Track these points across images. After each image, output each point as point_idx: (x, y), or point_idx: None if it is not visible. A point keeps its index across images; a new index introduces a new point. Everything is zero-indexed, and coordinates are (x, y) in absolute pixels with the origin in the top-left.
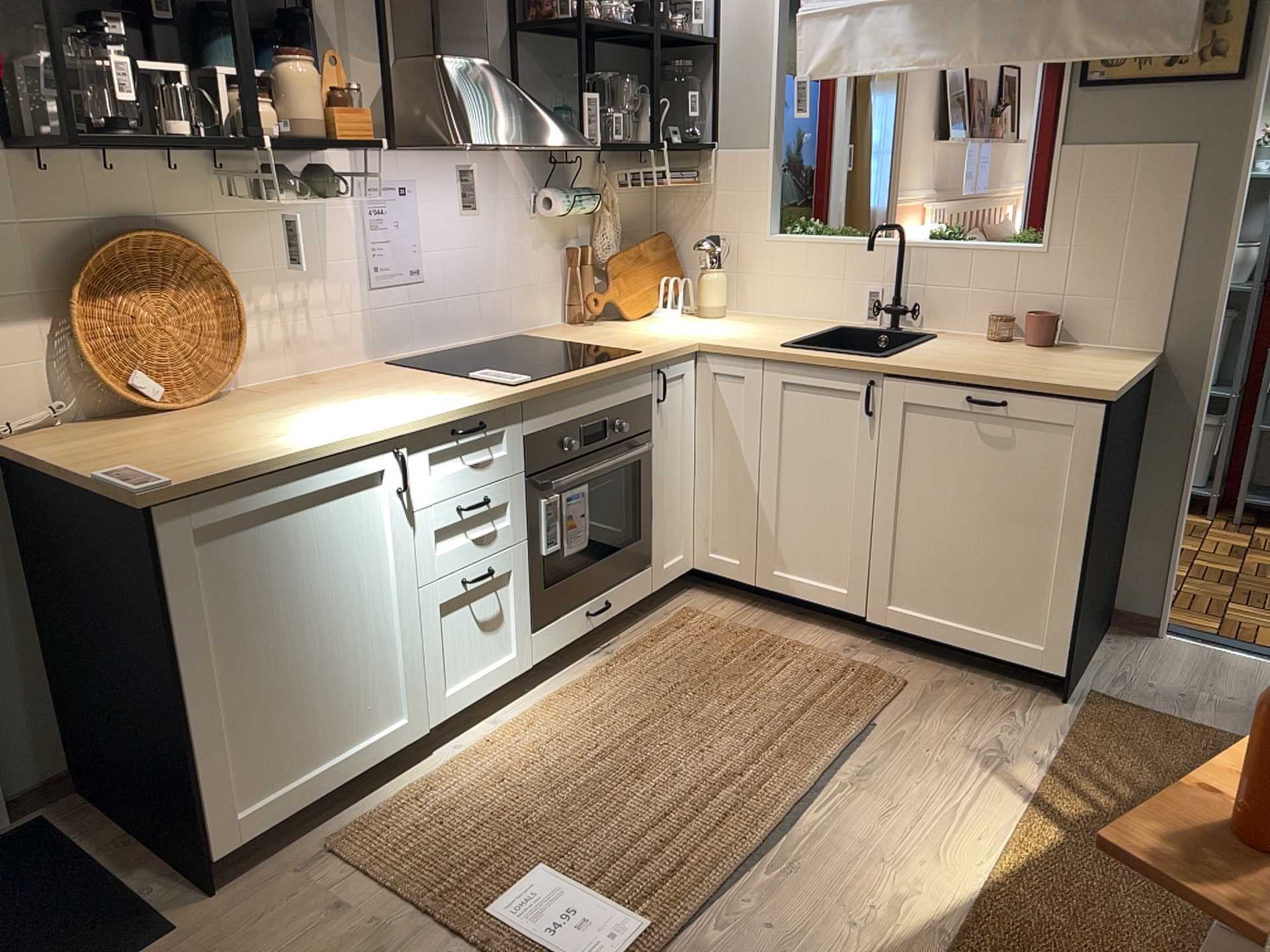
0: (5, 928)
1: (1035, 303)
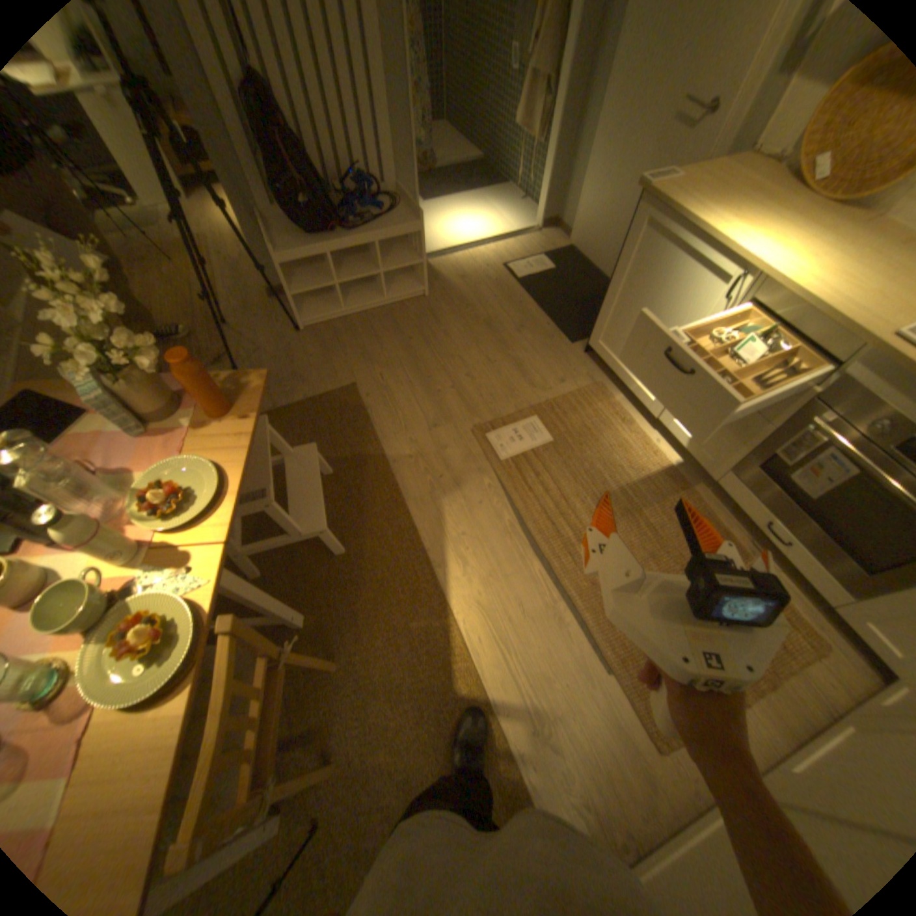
0: (591, 310)
1: None
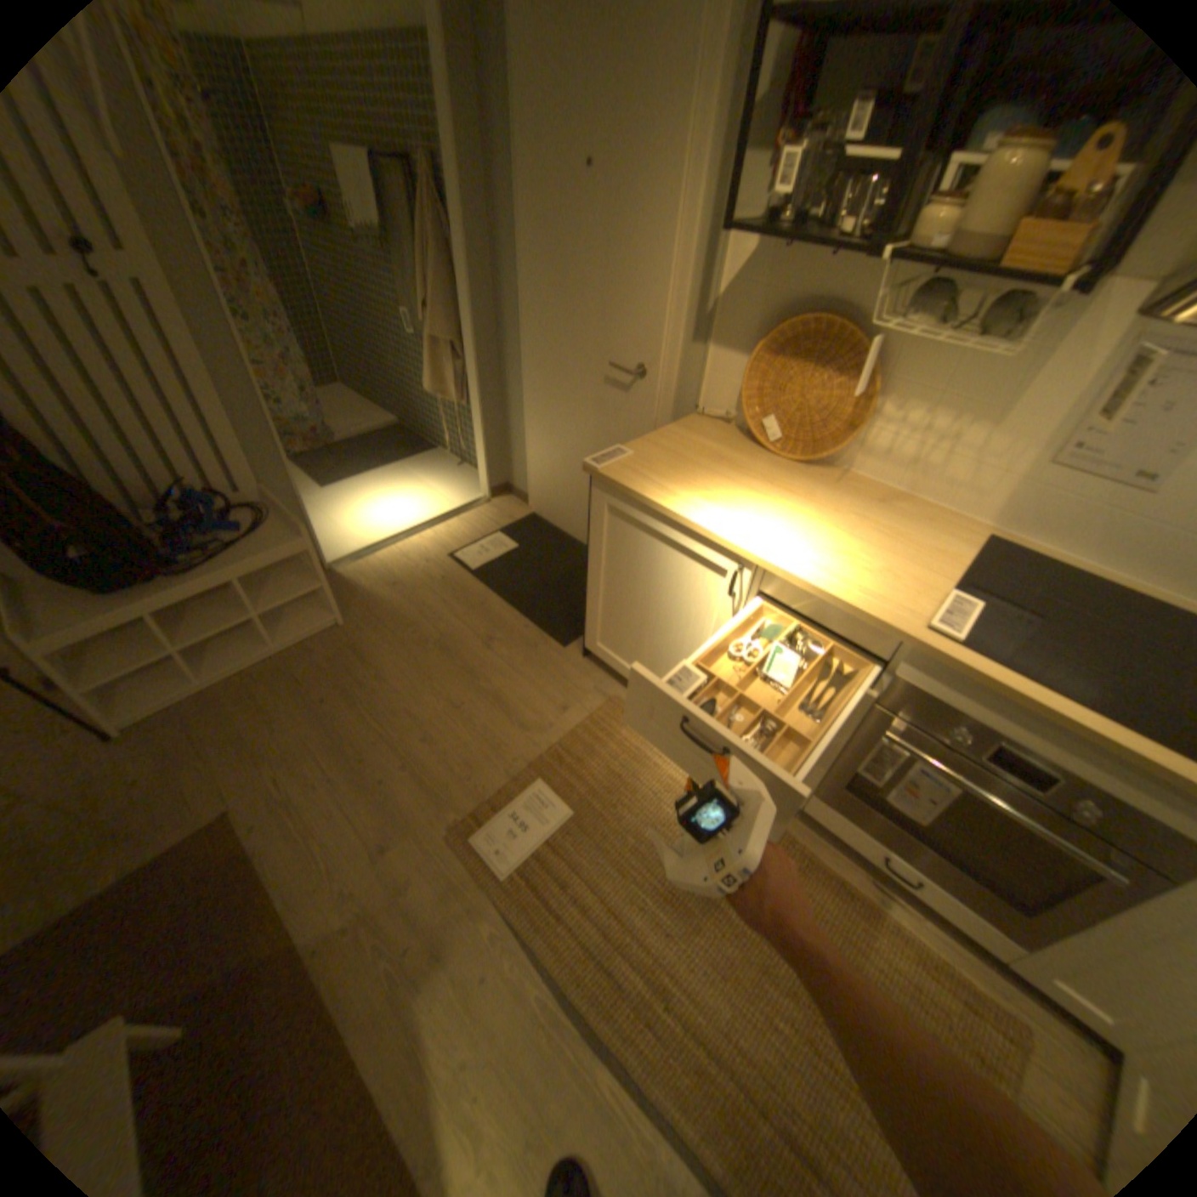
0: (578, 594)
1: None
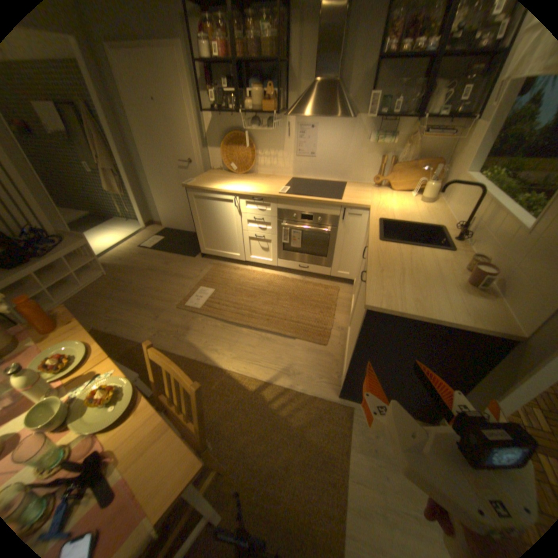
0: (192, 243)
1: (506, 263)
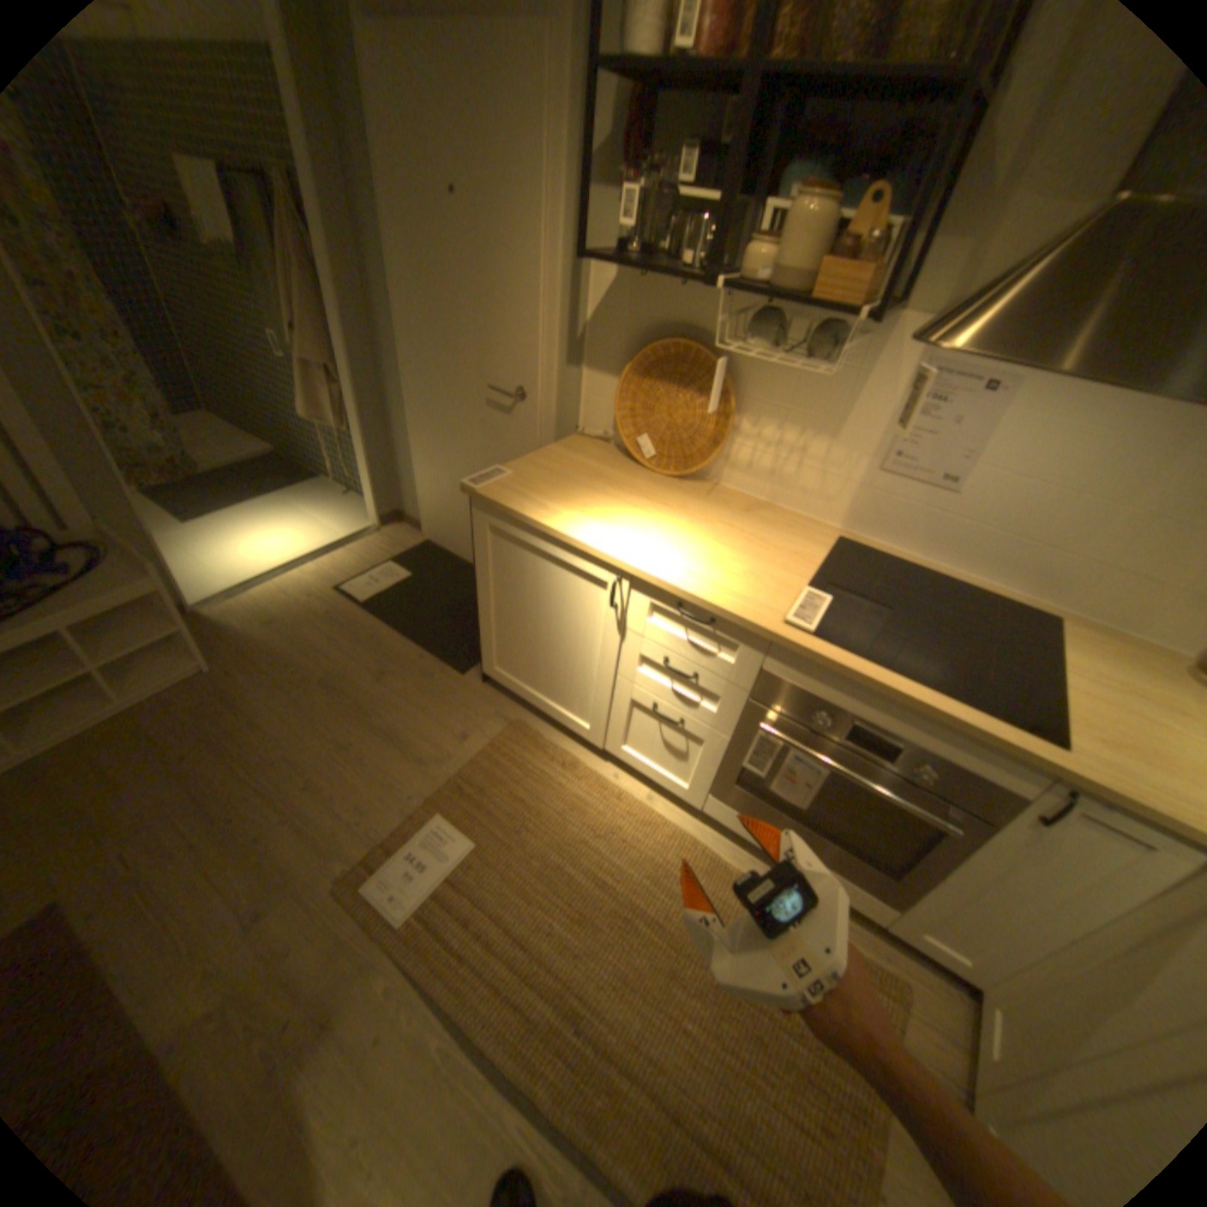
0: (476, 619)
1: None
